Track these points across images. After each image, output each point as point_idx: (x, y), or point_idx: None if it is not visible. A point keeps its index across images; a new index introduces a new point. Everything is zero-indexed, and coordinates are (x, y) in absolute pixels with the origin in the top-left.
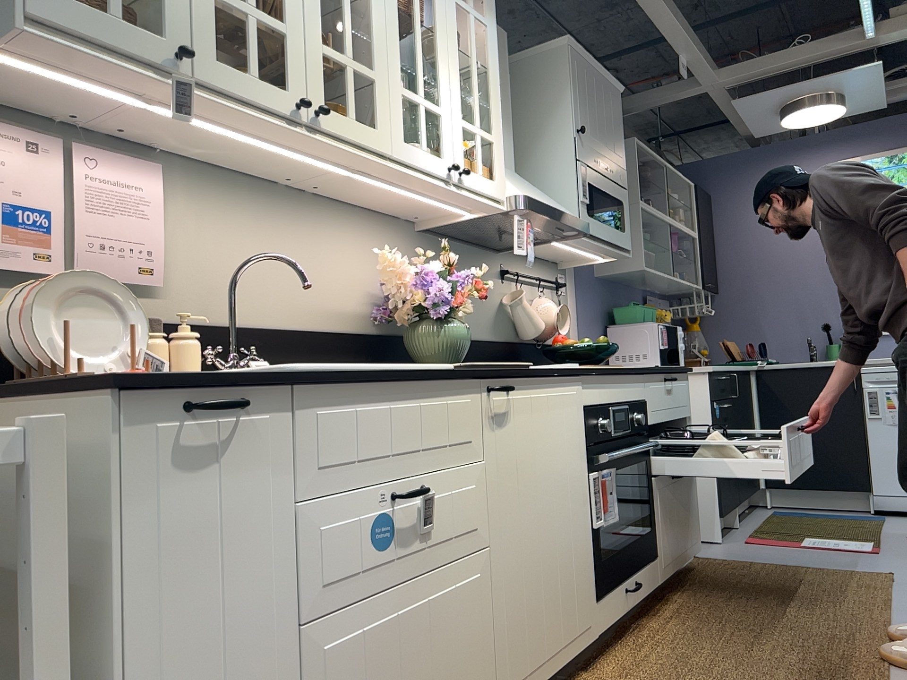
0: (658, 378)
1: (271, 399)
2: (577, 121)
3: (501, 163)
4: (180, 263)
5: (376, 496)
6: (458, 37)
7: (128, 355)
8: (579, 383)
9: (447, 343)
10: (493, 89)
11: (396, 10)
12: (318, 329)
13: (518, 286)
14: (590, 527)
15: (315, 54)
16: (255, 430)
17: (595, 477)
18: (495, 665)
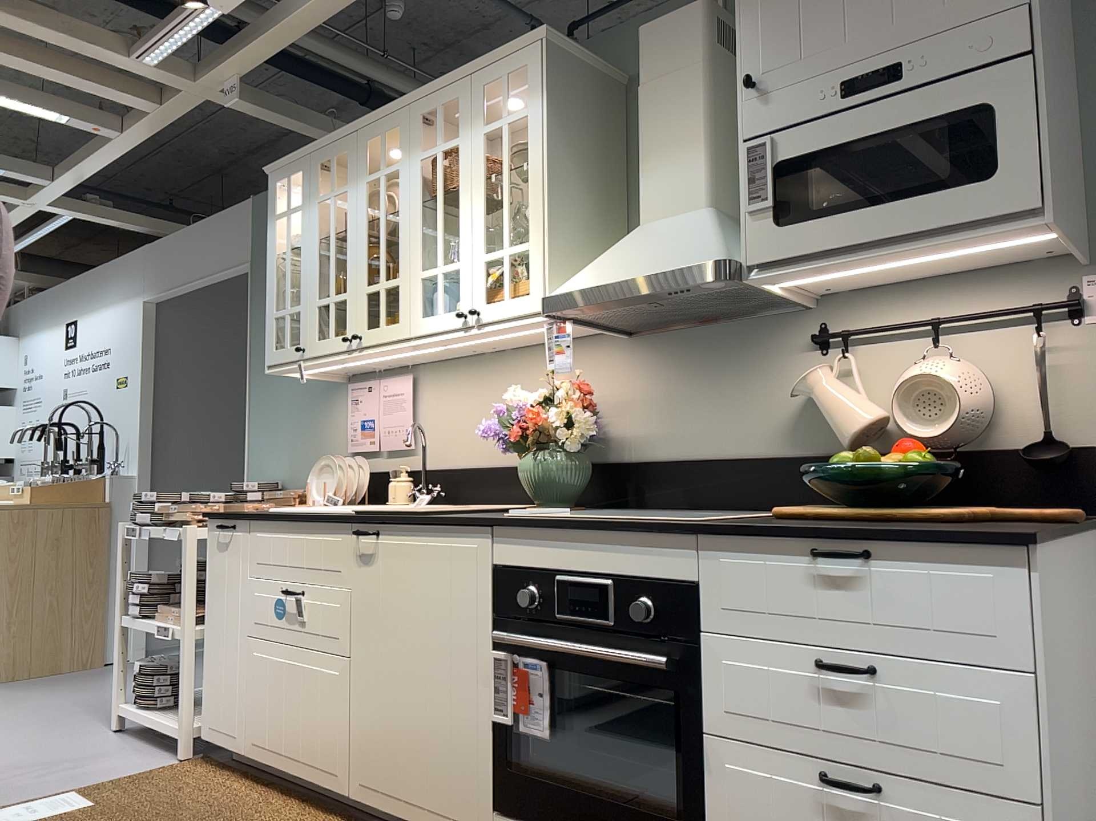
0: (762, 547)
1: (244, 525)
2: (746, 70)
3: (537, 266)
4: (425, 430)
5: (280, 586)
6: (482, 169)
7: (342, 495)
8: (480, 535)
9: (525, 479)
10: (530, 184)
11: (417, 209)
12: (509, 464)
13: (852, 353)
14: (494, 718)
15: (360, 297)
16: (238, 539)
17: (501, 659)
18: (348, 752)
